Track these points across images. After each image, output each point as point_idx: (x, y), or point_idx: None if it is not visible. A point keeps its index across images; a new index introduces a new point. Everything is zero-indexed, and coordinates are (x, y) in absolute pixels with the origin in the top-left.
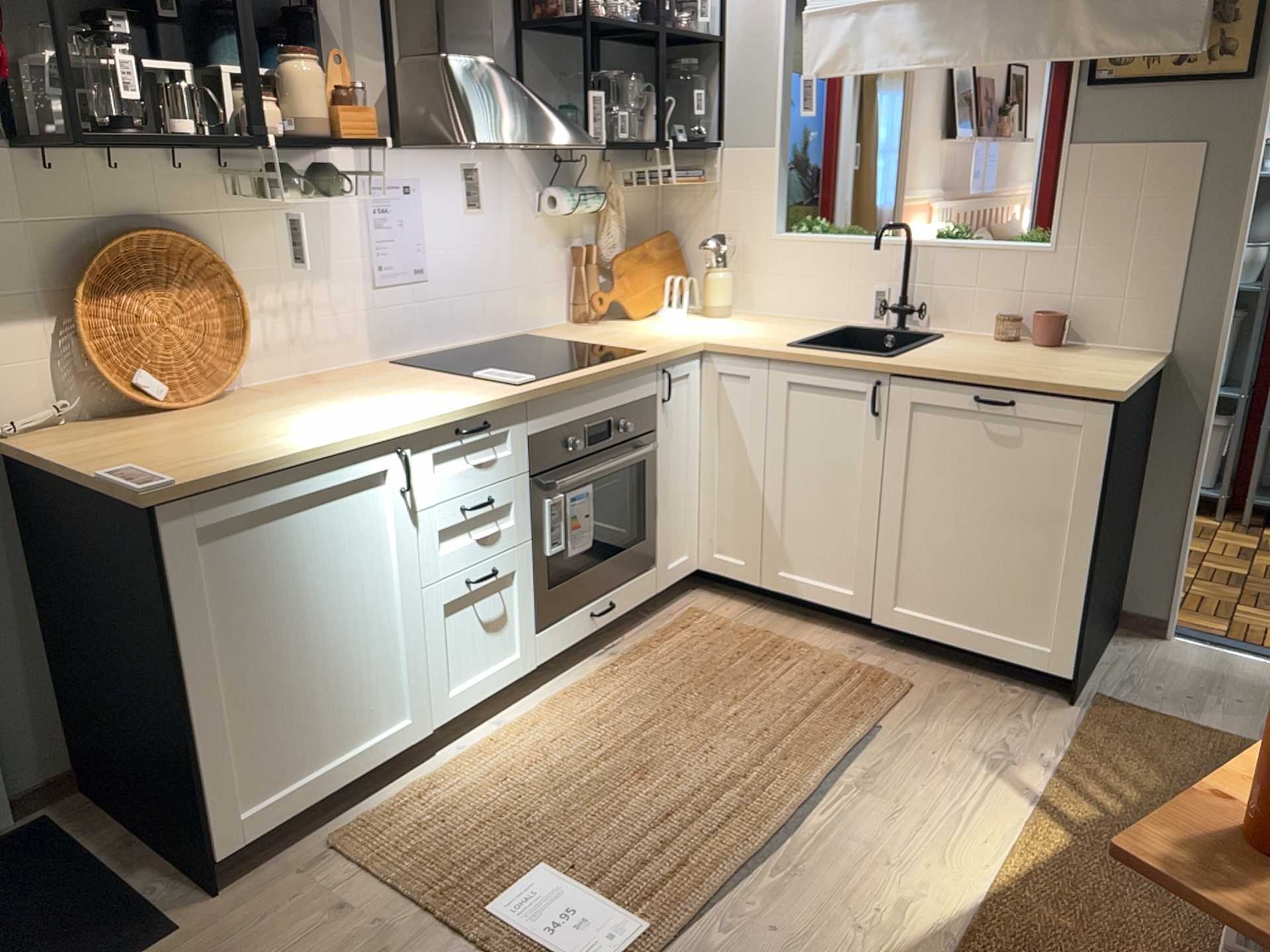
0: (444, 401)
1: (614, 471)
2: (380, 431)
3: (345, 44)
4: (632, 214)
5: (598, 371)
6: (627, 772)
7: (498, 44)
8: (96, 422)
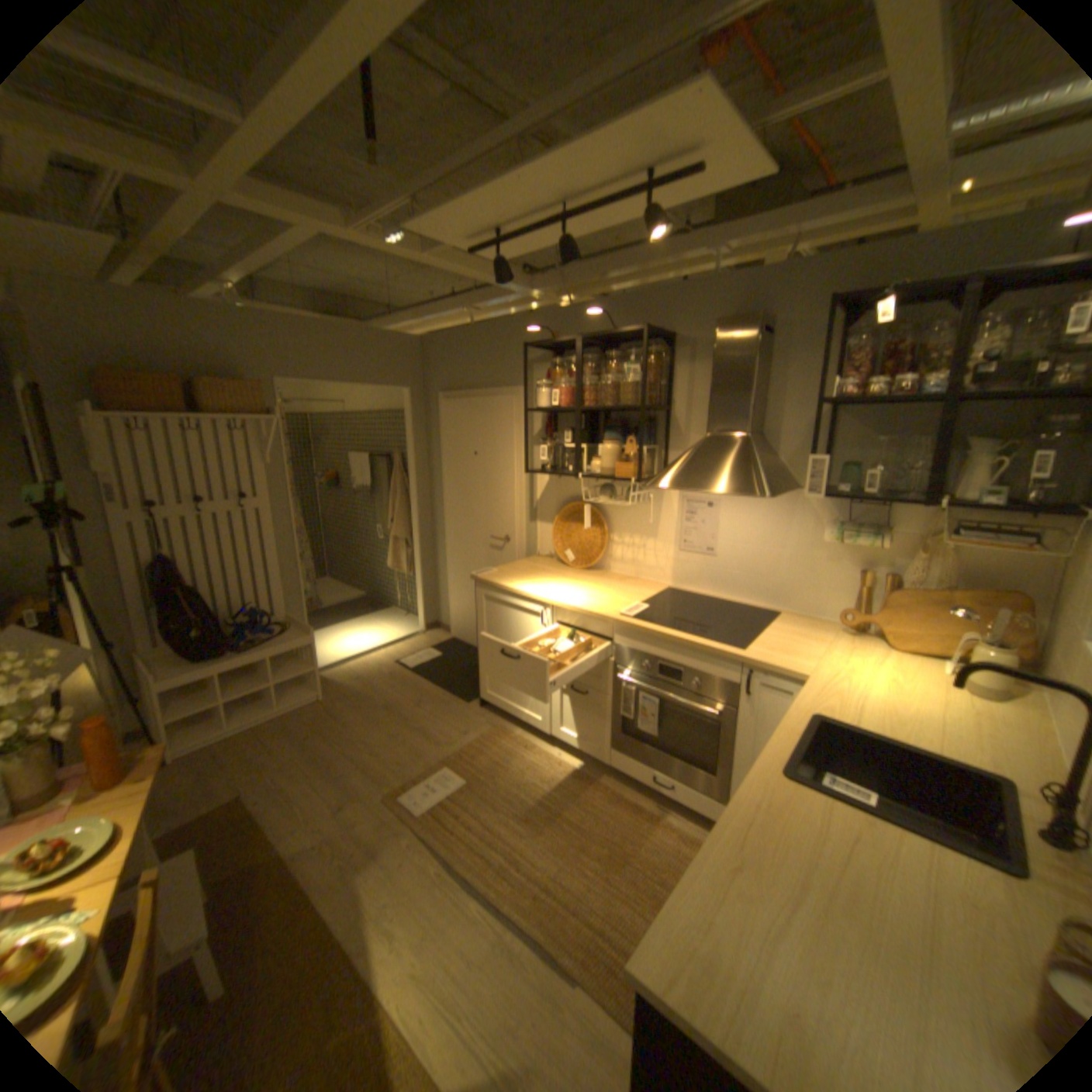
0: (585, 602)
1: (686, 707)
2: (536, 596)
3: (684, 429)
4: (991, 564)
5: (668, 635)
6: (529, 814)
7: (809, 418)
8: (558, 561)
